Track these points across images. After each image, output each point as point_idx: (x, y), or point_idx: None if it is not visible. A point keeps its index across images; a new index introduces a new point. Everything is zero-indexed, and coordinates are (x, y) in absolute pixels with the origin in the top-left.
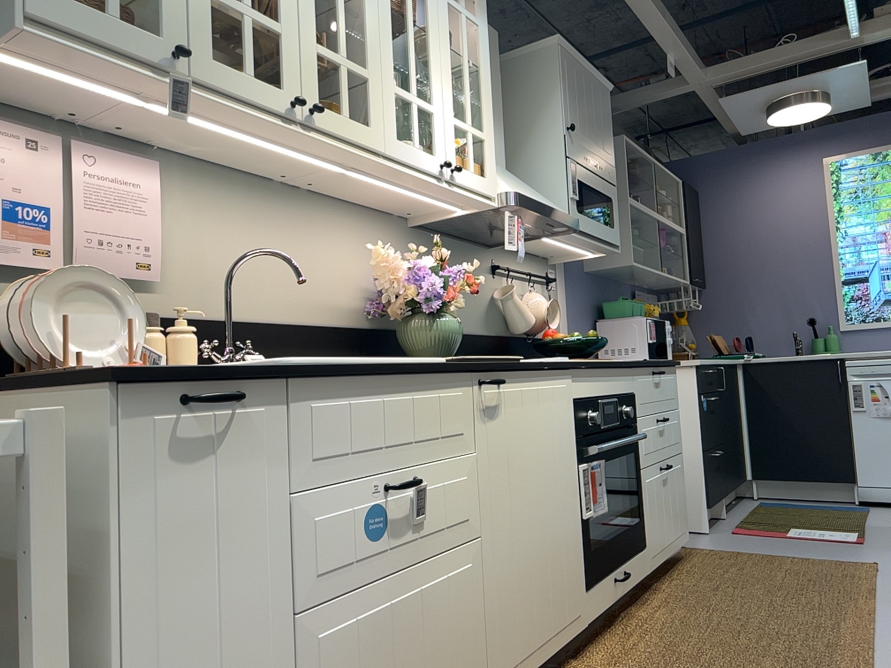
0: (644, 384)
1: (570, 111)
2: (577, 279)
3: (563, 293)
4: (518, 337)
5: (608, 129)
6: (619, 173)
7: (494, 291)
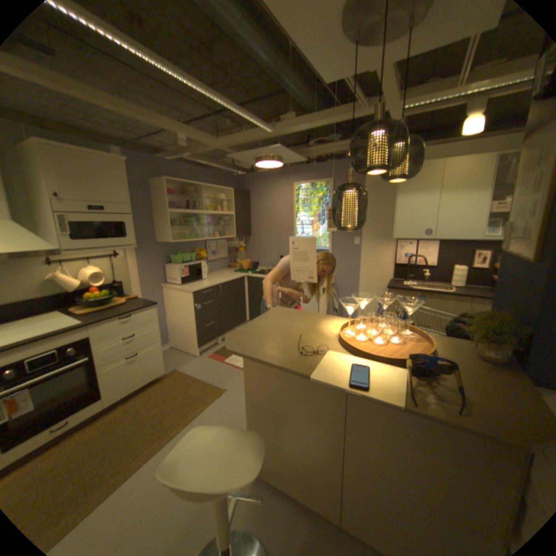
0: (103, 329)
1: (57, 183)
2: (146, 247)
3: (130, 258)
4: (76, 291)
5: (118, 184)
6: (164, 196)
7: (47, 273)
